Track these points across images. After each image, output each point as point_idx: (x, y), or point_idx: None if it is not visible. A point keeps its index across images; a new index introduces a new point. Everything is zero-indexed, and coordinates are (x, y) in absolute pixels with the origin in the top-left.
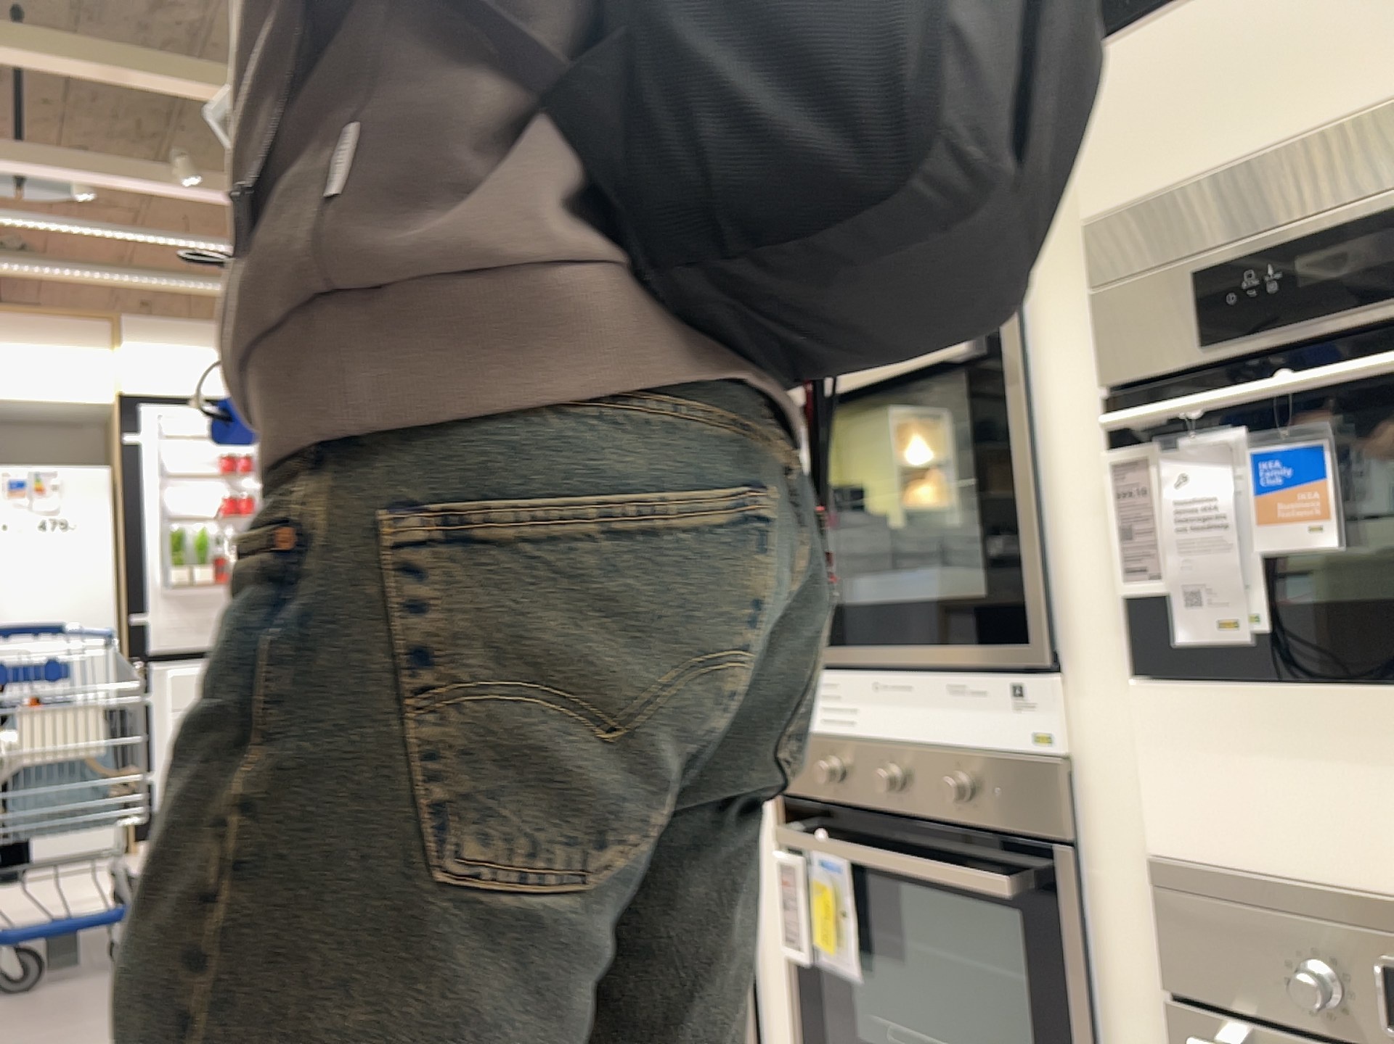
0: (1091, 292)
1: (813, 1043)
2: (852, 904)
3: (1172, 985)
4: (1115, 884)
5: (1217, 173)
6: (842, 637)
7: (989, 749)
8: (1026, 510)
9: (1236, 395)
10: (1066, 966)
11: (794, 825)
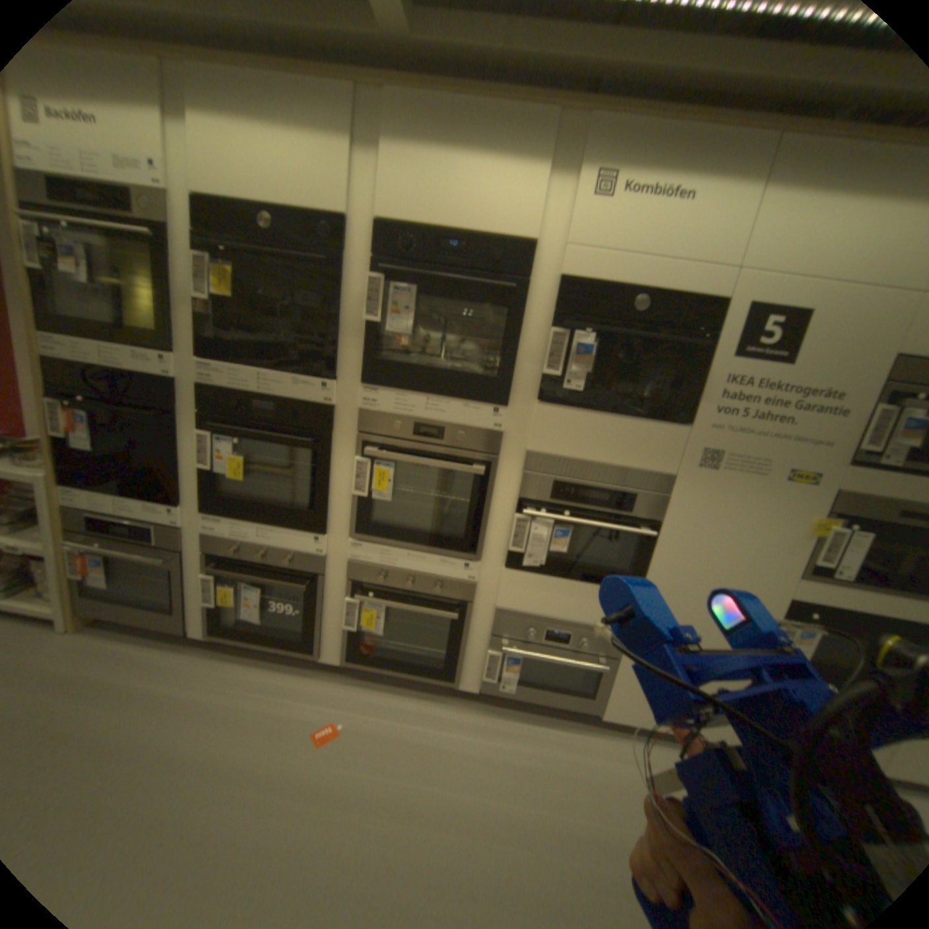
0: (520, 468)
1: (350, 651)
2: (383, 616)
3: (489, 632)
4: (480, 611)
5: (566, 458)
6: (396, 538)
7: (450, 578)
8: (483, 520)
9: (560, 519)
10: (463, 631)
11: (356, 590)
